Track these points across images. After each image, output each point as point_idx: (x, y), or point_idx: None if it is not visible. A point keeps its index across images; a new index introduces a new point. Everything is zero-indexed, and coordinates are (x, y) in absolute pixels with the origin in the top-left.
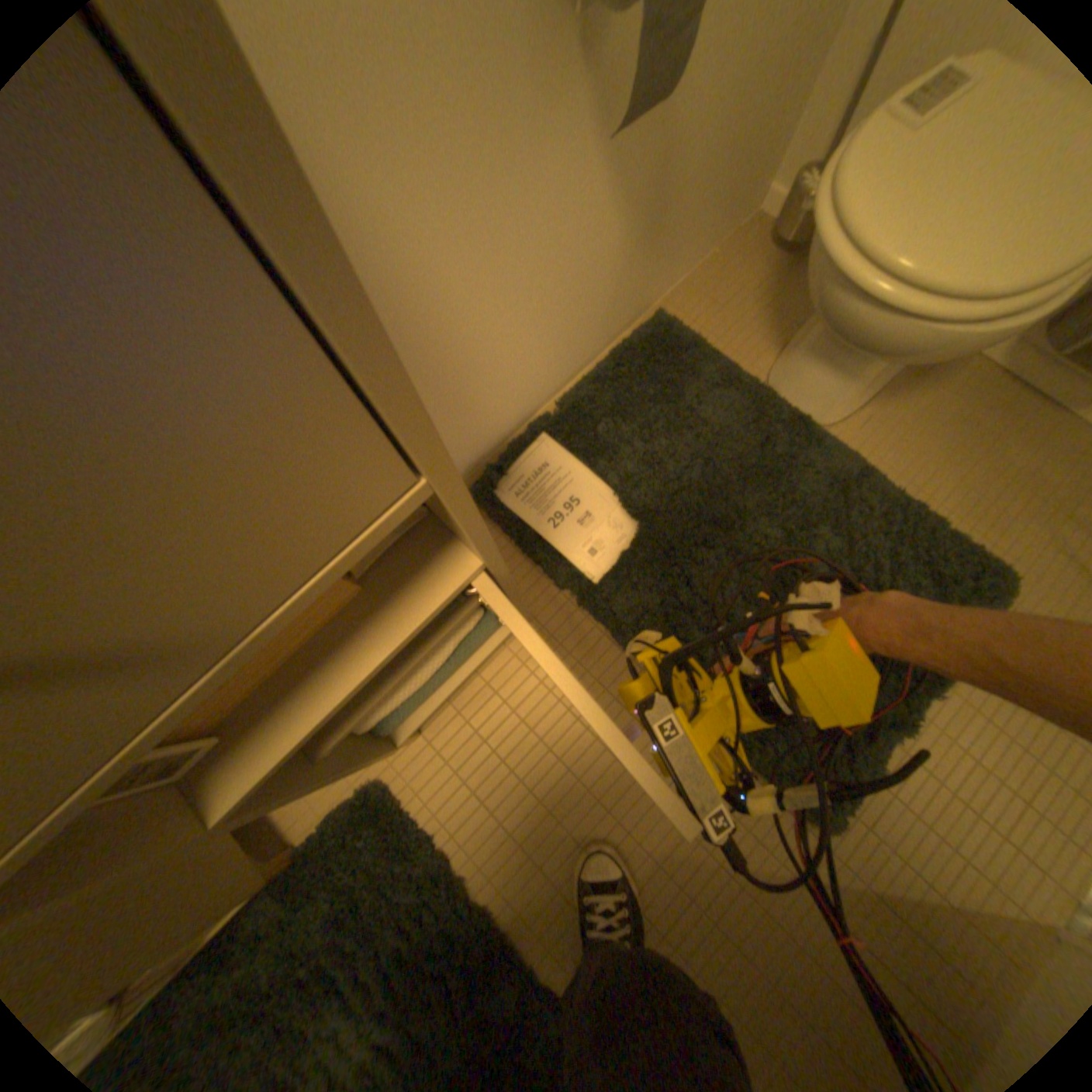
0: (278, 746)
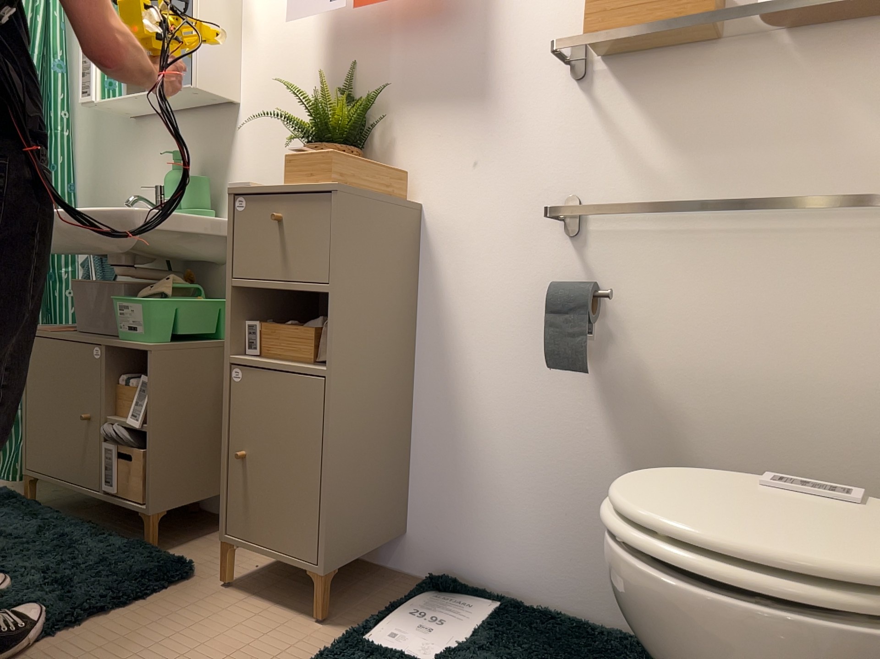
0: (258, 361)
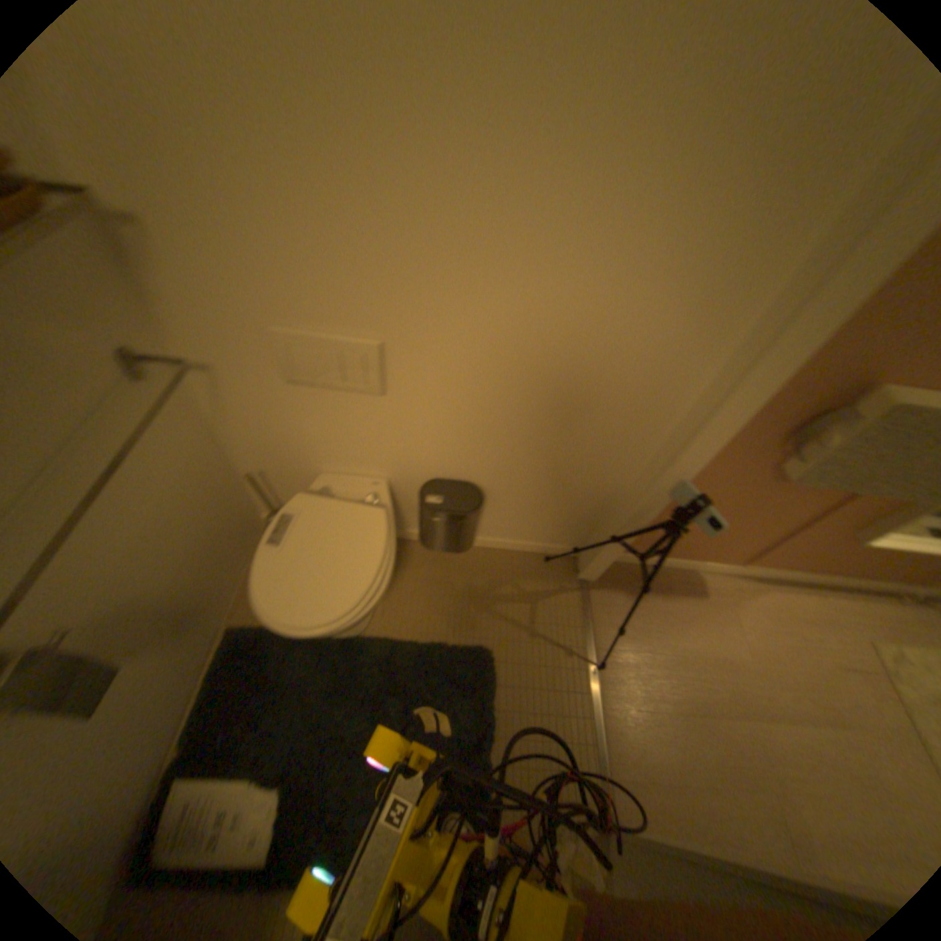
0: None
